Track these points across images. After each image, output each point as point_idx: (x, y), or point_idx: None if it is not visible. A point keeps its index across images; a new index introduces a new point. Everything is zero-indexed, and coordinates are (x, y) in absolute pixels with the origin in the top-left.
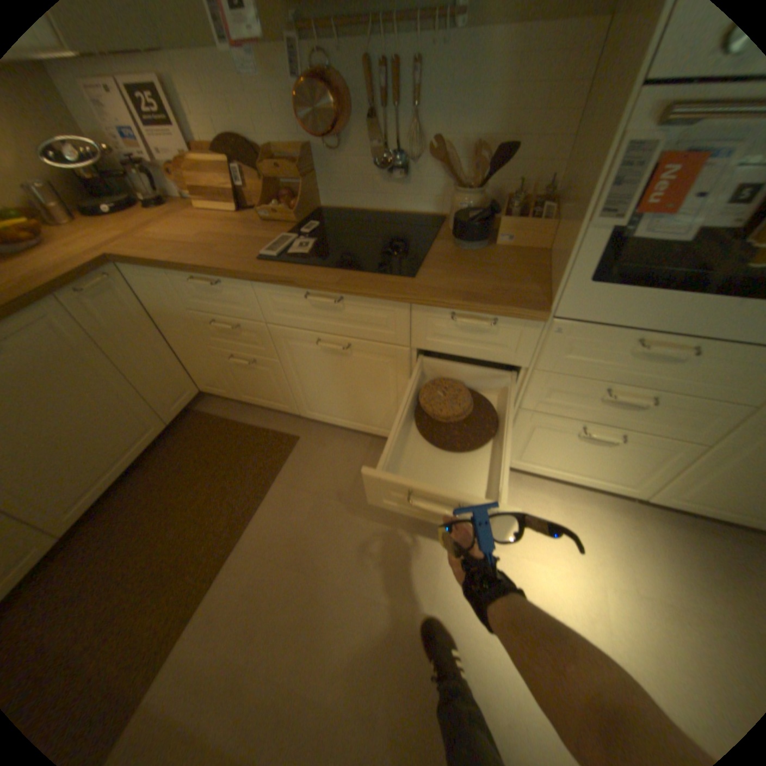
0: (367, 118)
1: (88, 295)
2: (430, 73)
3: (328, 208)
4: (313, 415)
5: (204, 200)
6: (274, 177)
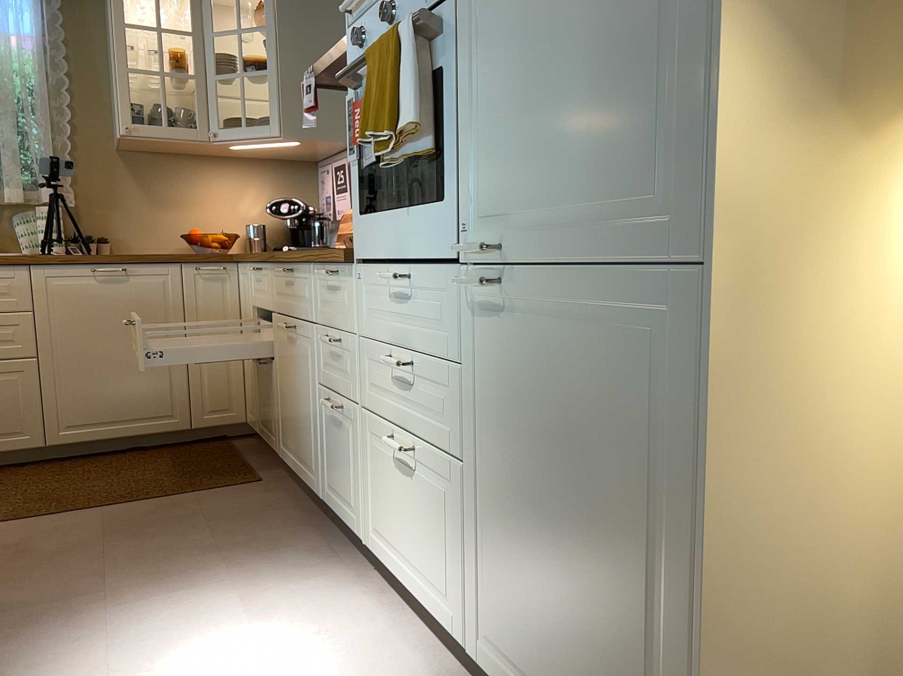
0: None
1: (203, 277)
2: None
3: None
4: (283, 454)
5: None
6: None
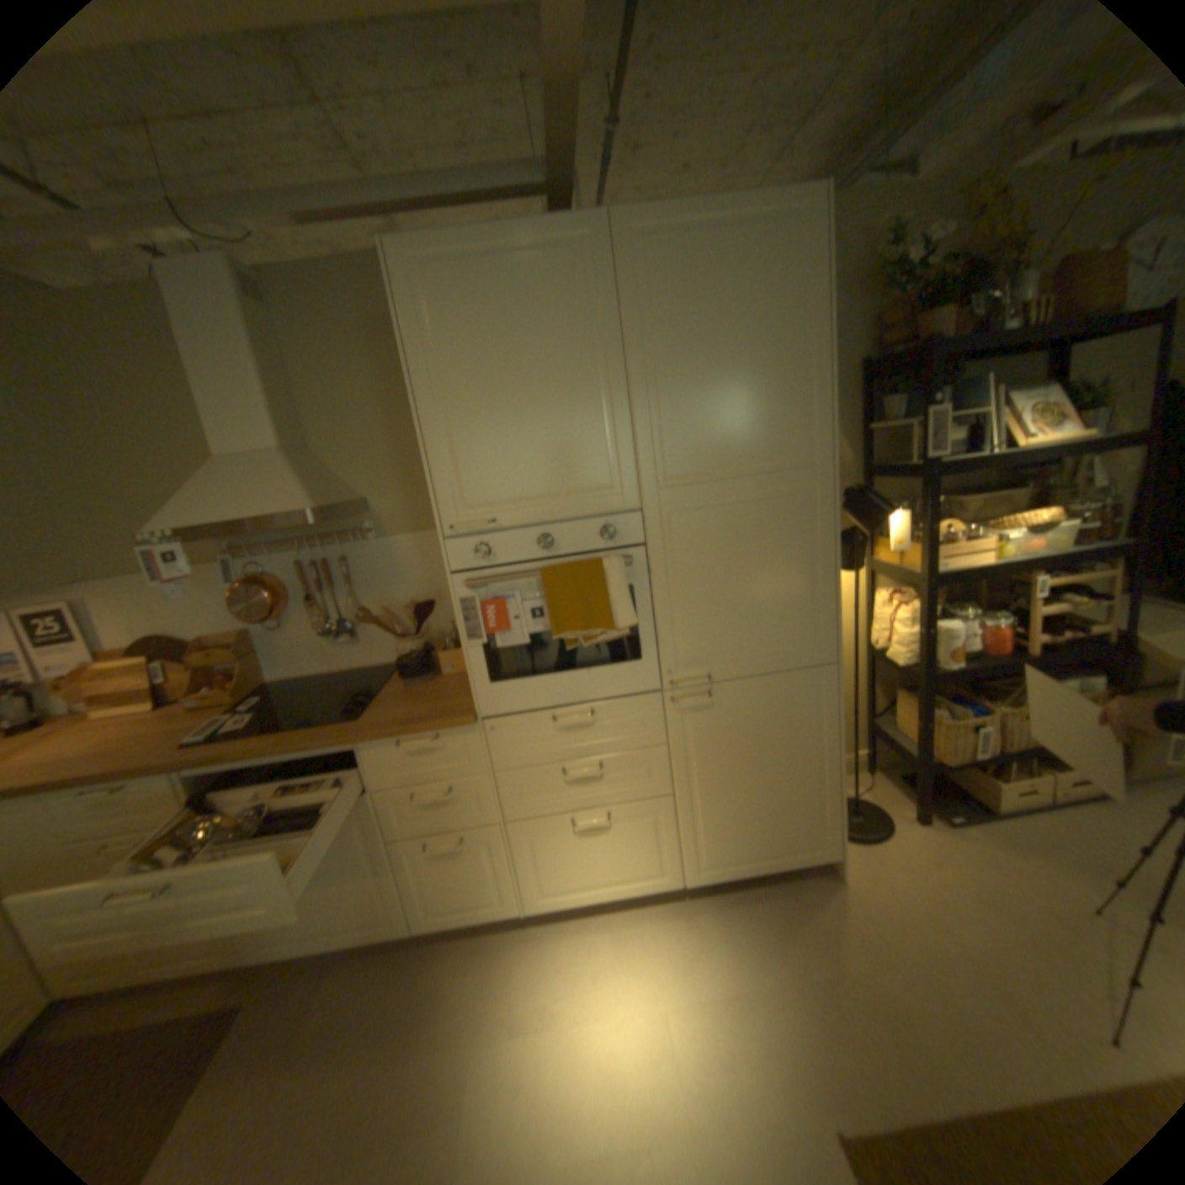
0: (304, 604)
1: None
2: (355, 567)
3: (273, 684)
4: (262, 959)
5: (106, 710)
6: (205, 668)
